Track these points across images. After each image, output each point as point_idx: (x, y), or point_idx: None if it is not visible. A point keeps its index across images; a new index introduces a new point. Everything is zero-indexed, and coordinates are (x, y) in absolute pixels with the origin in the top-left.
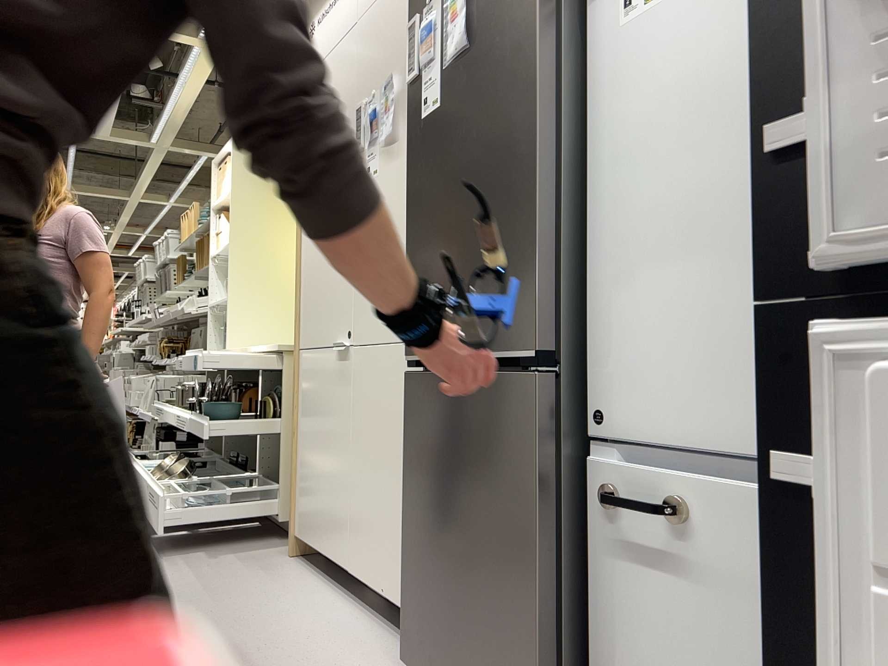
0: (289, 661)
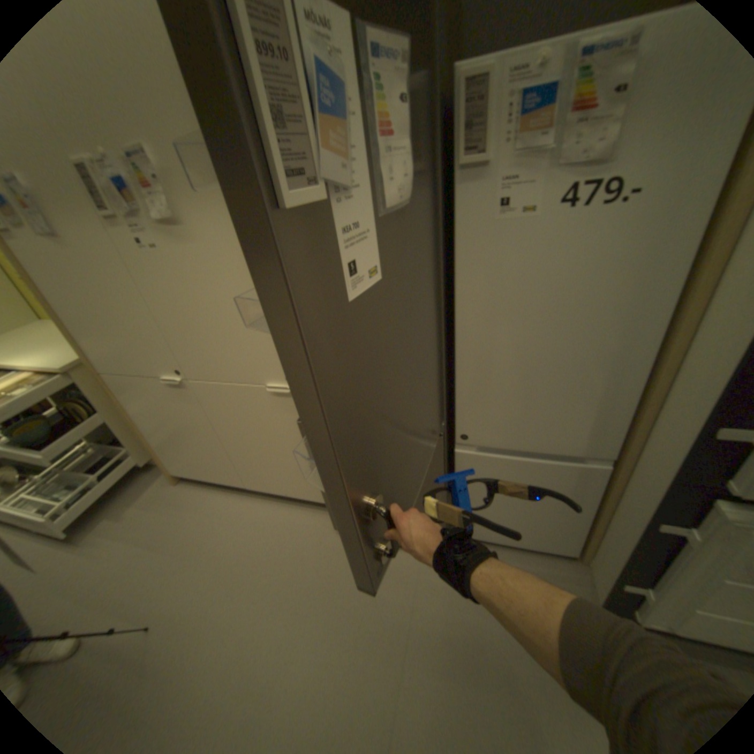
0: (273, 564)
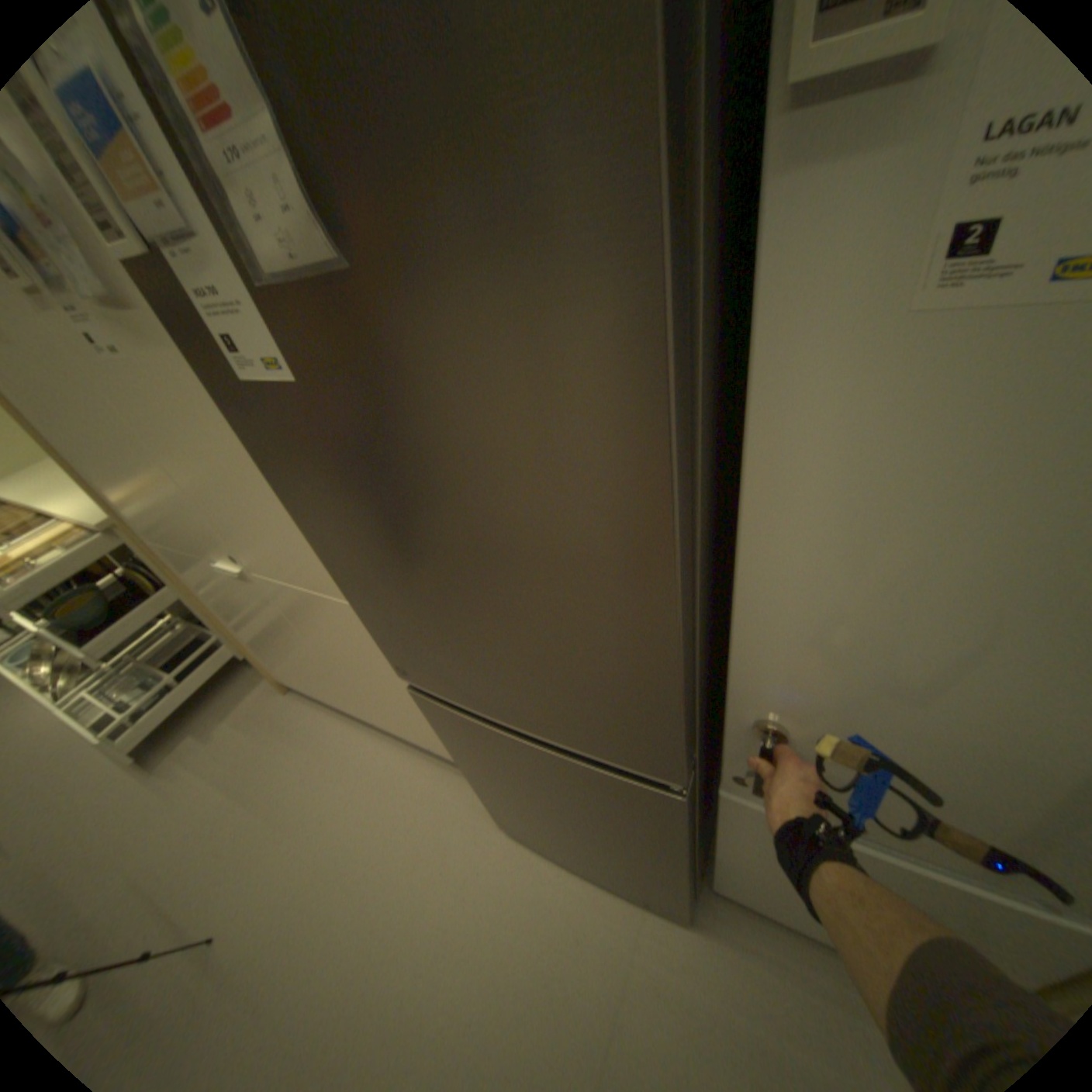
0: (398, 869)
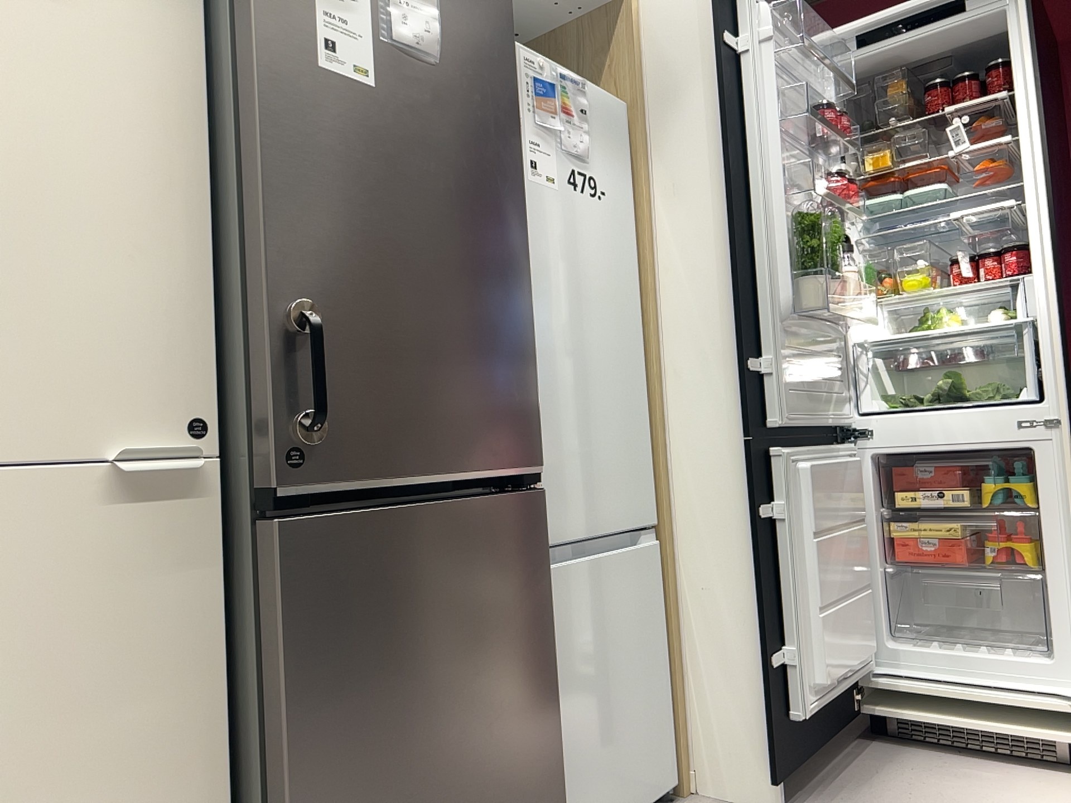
0: None
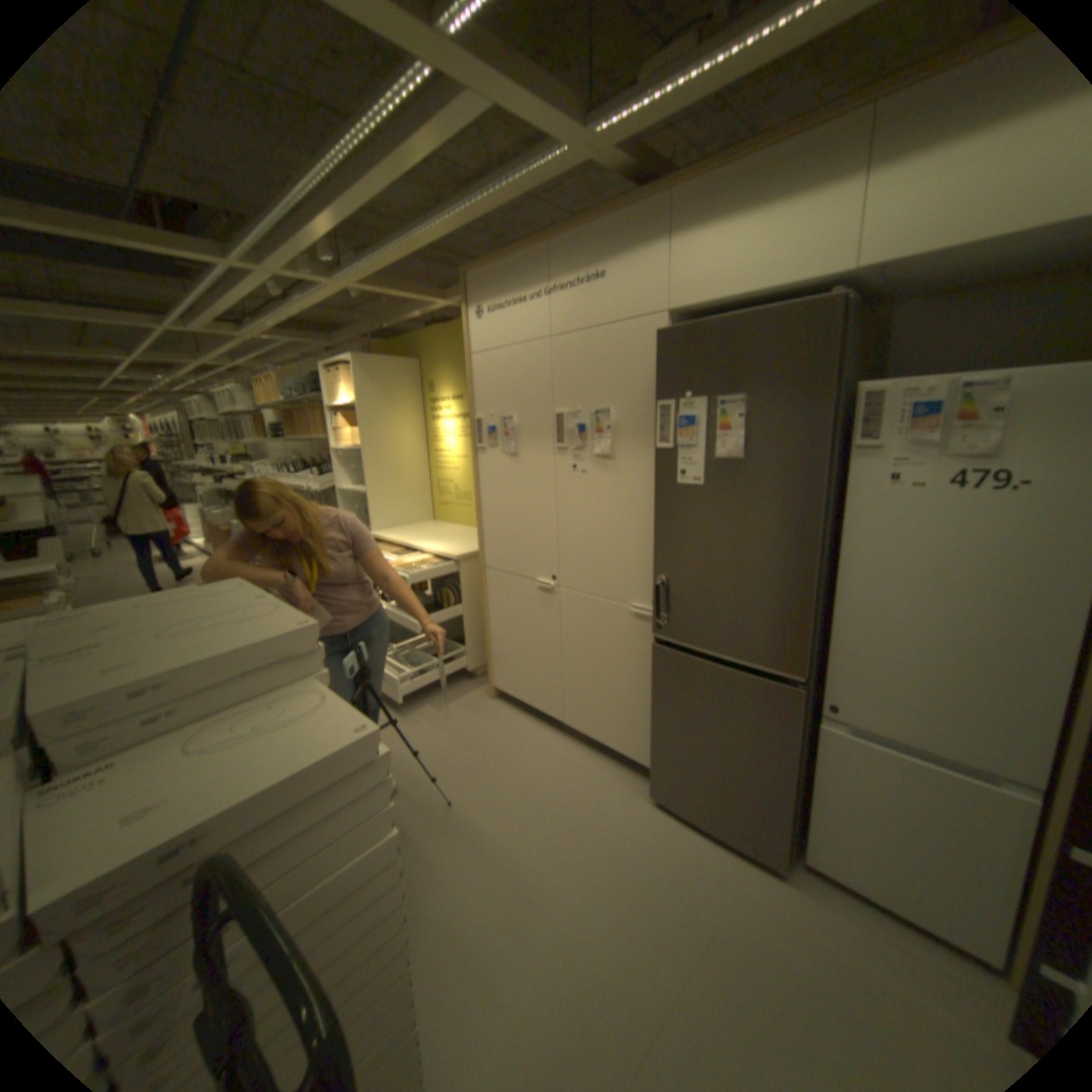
0: (576, 804)
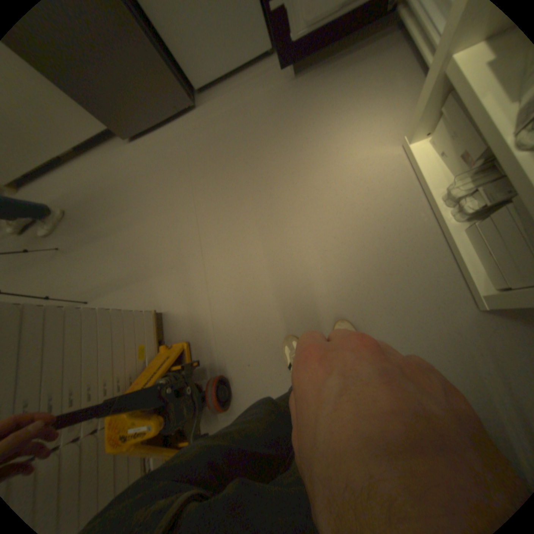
0: (102, 182)
